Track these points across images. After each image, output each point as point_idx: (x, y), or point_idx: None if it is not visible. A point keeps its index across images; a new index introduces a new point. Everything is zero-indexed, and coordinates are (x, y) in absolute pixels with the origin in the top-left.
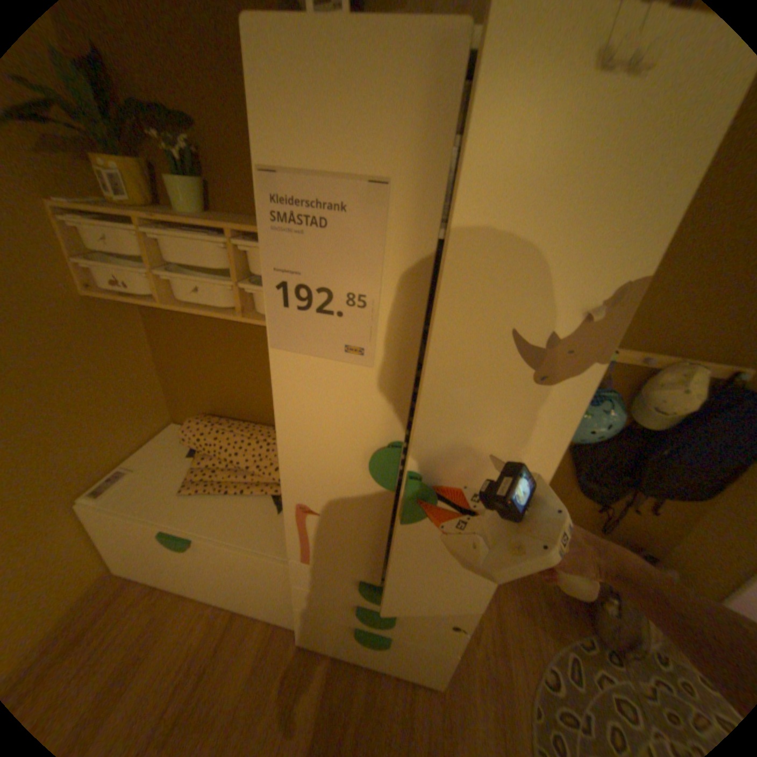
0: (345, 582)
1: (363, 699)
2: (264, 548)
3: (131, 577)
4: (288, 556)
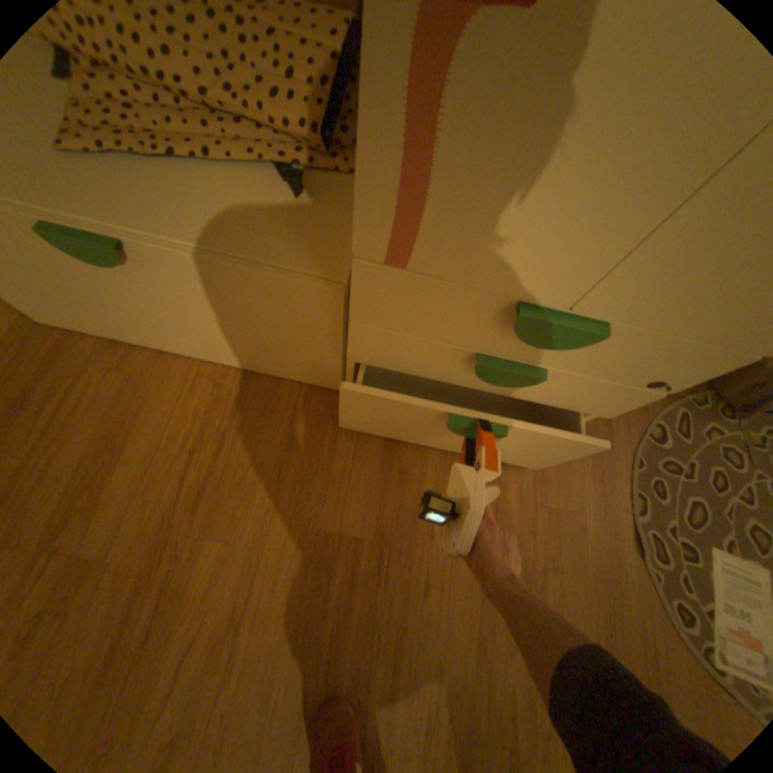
0: (479, 304)
1: (438, 456)
2: (282, 255)
3: (67, 326)
4: (354, 243)
